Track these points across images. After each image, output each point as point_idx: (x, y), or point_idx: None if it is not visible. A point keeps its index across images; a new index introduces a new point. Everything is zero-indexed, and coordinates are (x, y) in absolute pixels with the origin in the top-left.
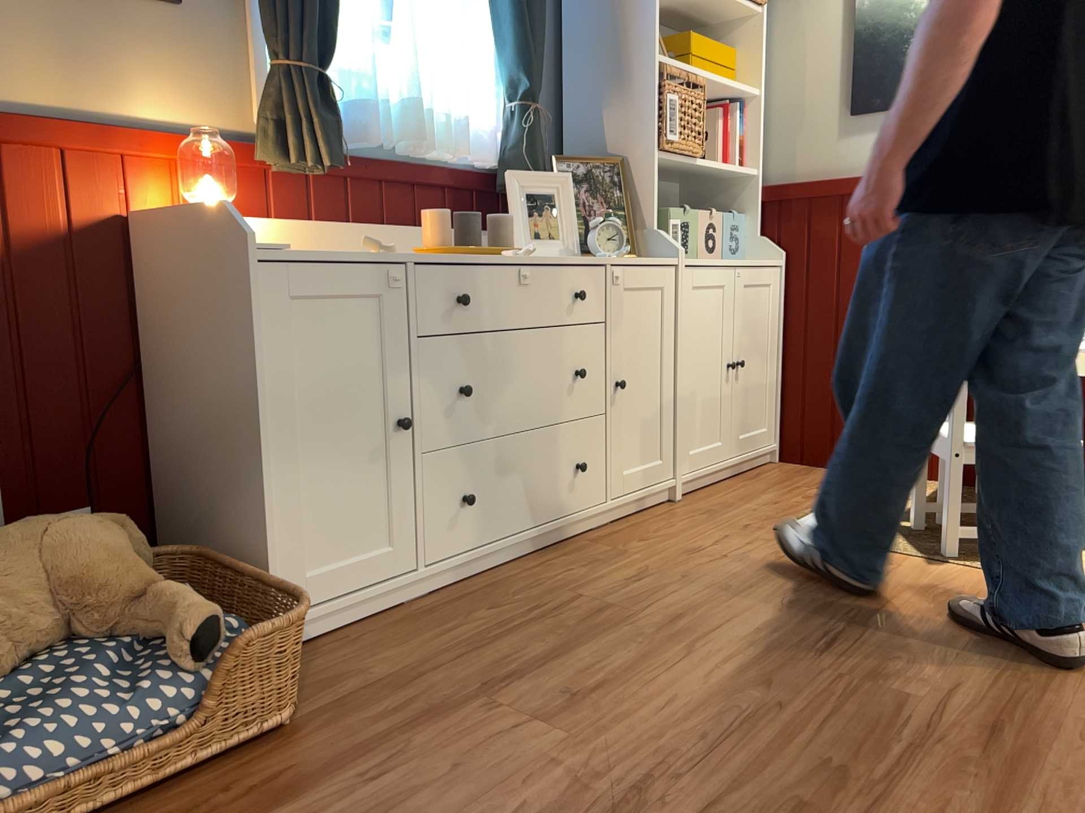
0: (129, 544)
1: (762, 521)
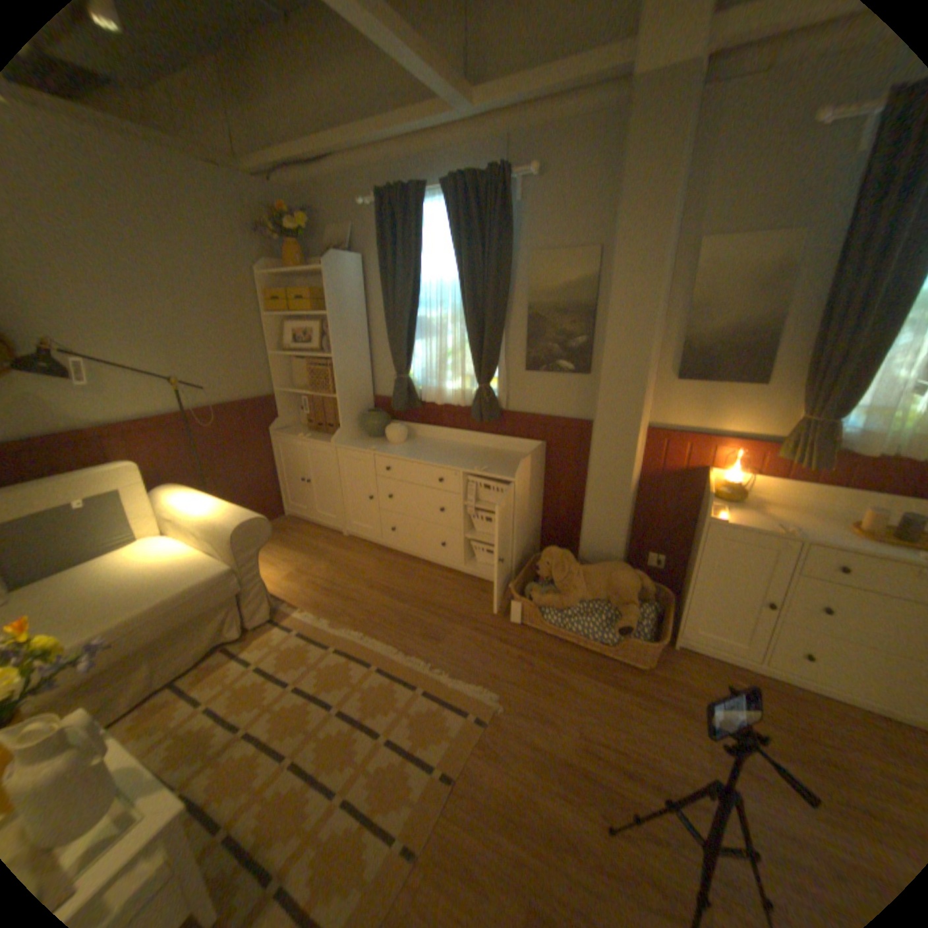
0: (638, 587)
1: None
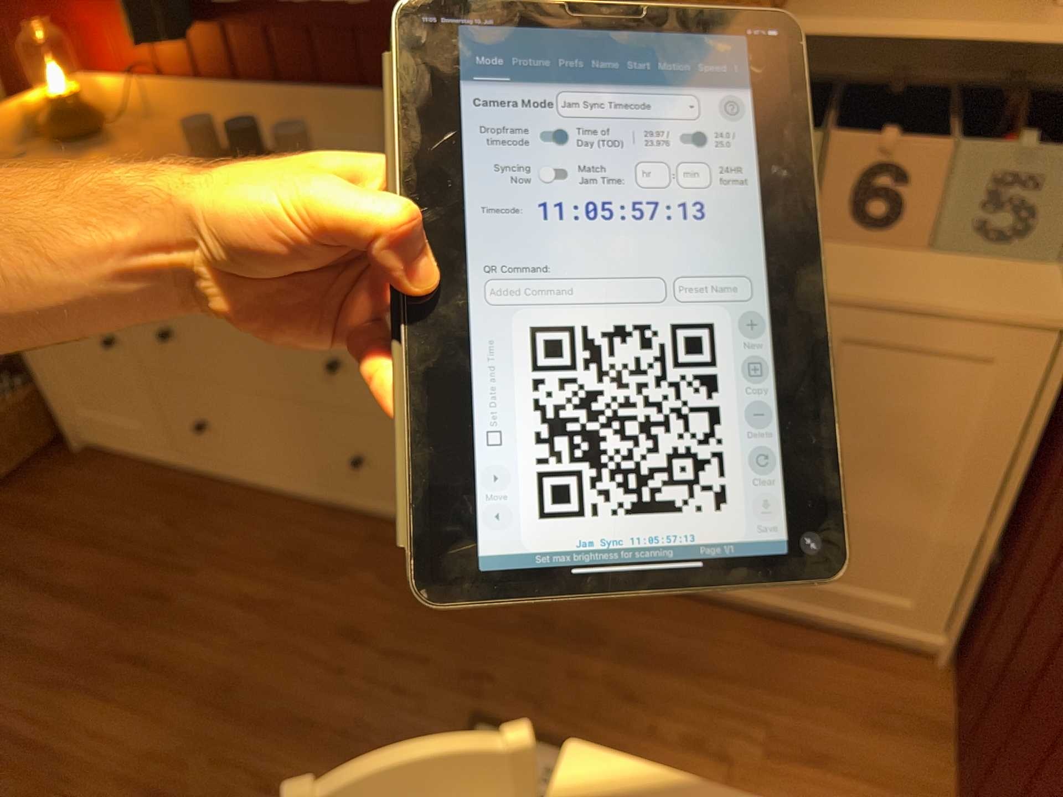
0: None
1: (520, 694)
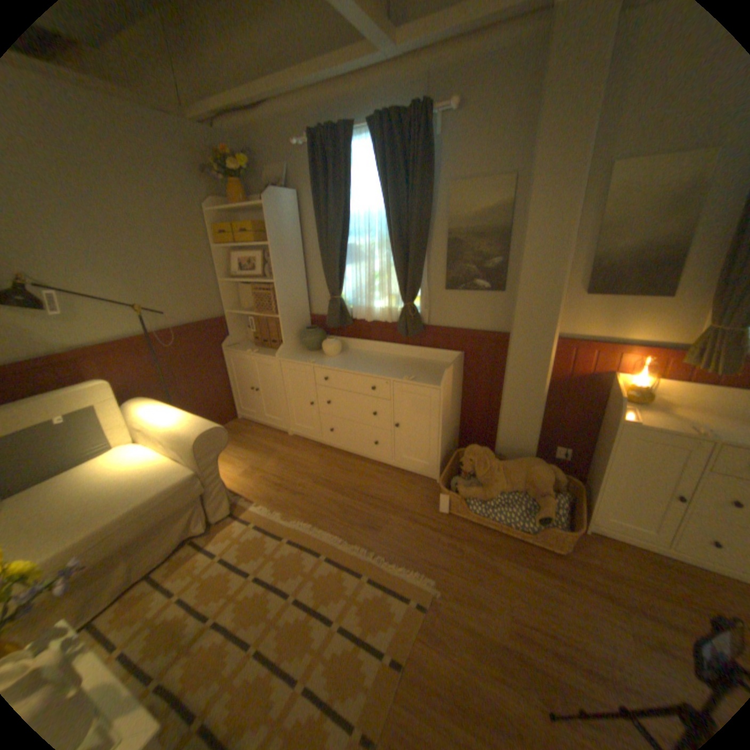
0: (553, 480)
1: None
